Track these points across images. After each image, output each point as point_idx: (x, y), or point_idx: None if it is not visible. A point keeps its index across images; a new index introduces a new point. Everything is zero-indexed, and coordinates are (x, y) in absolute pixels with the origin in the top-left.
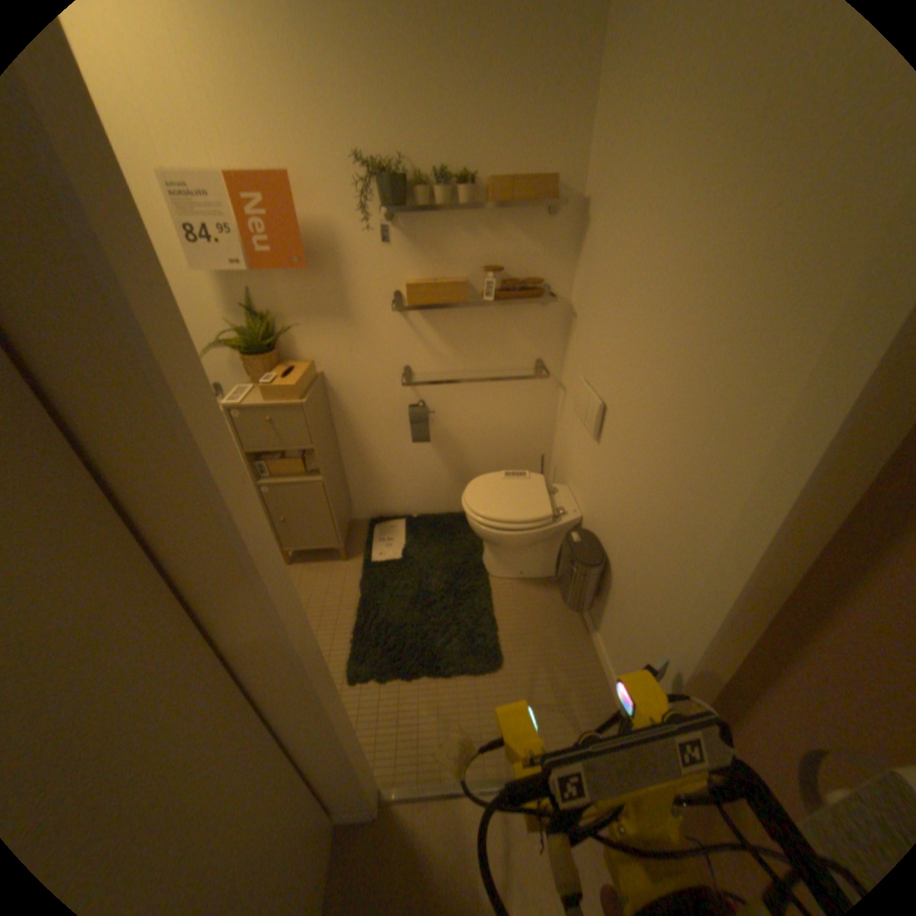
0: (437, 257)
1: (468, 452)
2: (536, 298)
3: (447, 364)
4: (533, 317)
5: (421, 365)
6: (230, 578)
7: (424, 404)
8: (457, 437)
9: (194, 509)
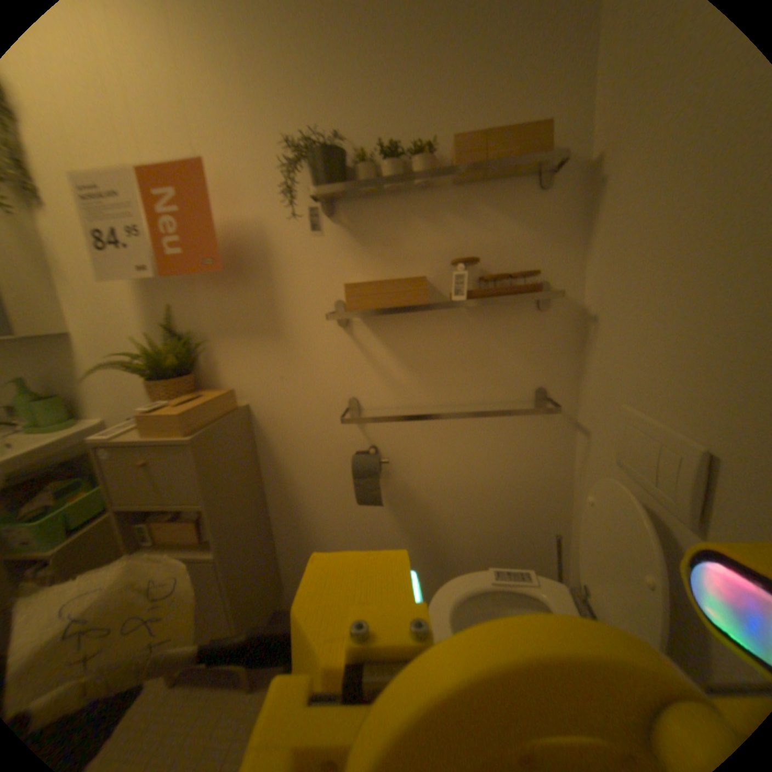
0: (388, 252)
1: (442, 521)
2: (532, 295)
3: (407, 393)
4: (528, 324)
5: (372, 395)
6: None
7: (377, 448)
8: (425, 498)
9: None
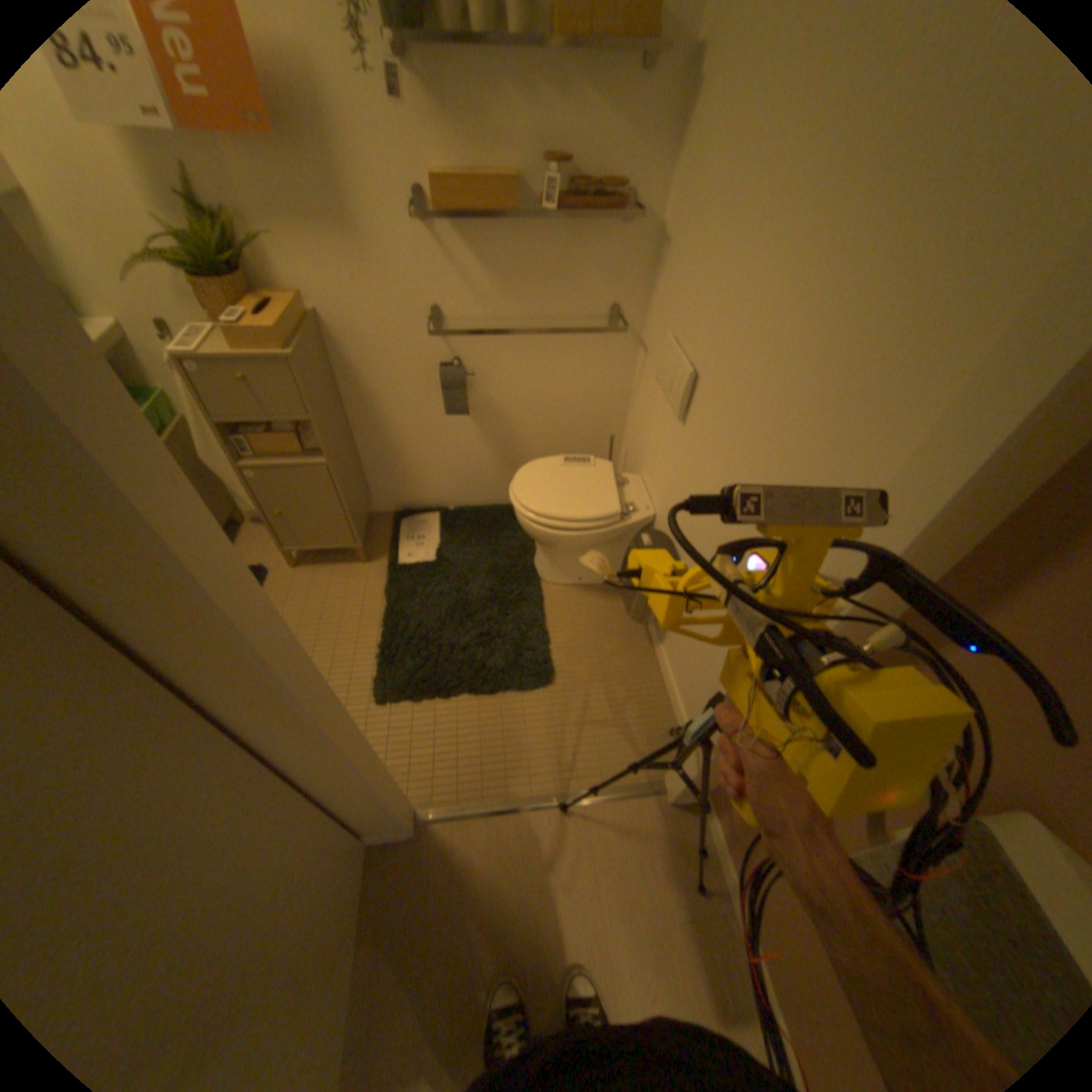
0: (474, 130)
1: (518, 430)
2: (617, 210)
3: (491, 305)
4: (611, 239)
5: (456, 305)
6: (187, 608)
7: (460, 362)
8: (505, 409)
9: (107, 518)
